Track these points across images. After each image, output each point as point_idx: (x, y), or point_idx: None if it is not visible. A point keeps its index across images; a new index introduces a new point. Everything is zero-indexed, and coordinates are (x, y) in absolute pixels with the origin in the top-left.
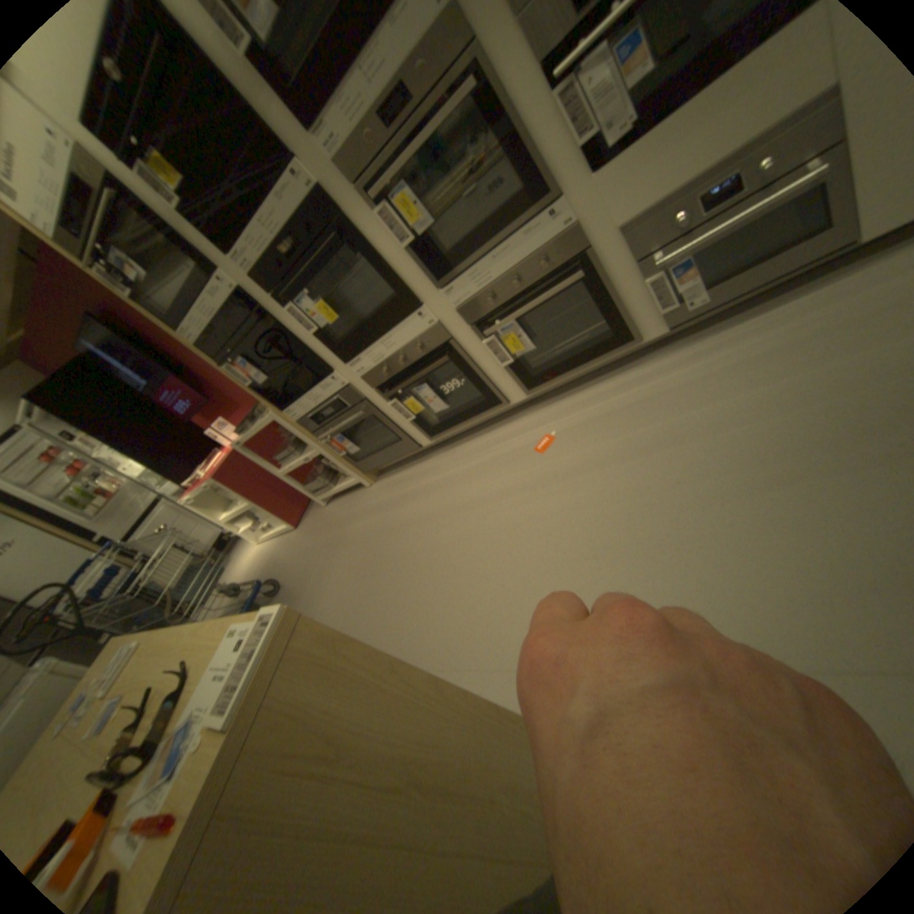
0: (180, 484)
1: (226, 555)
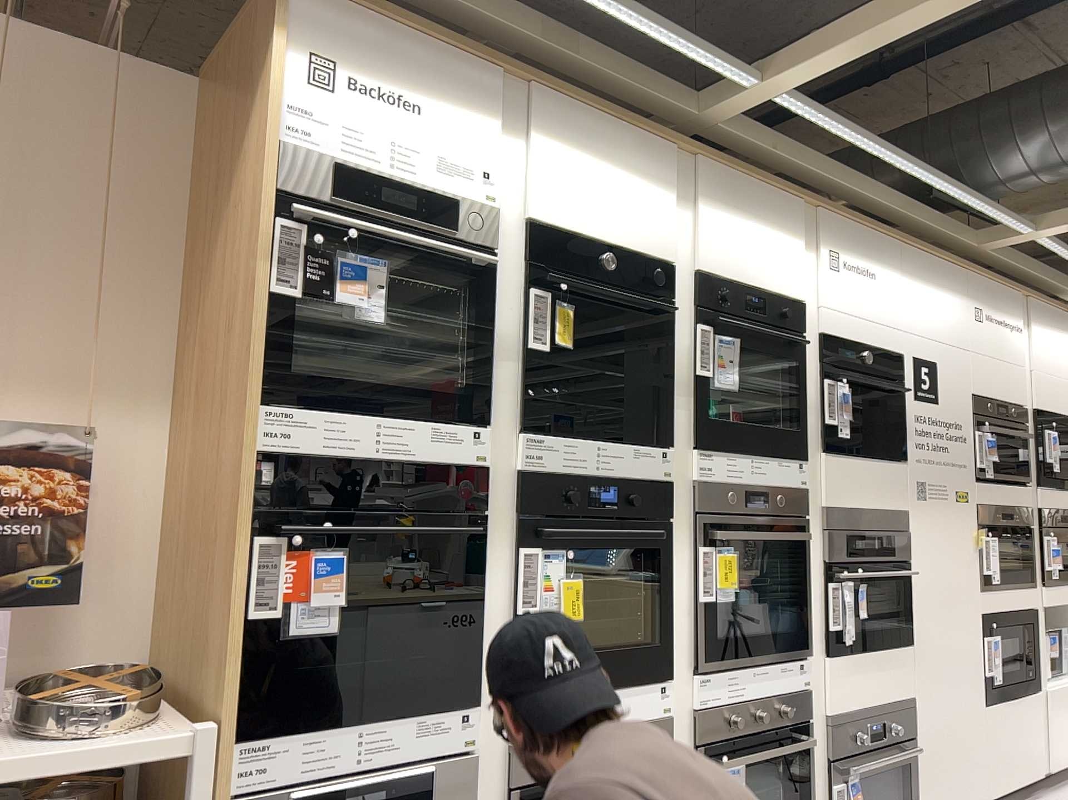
0: None
1: None
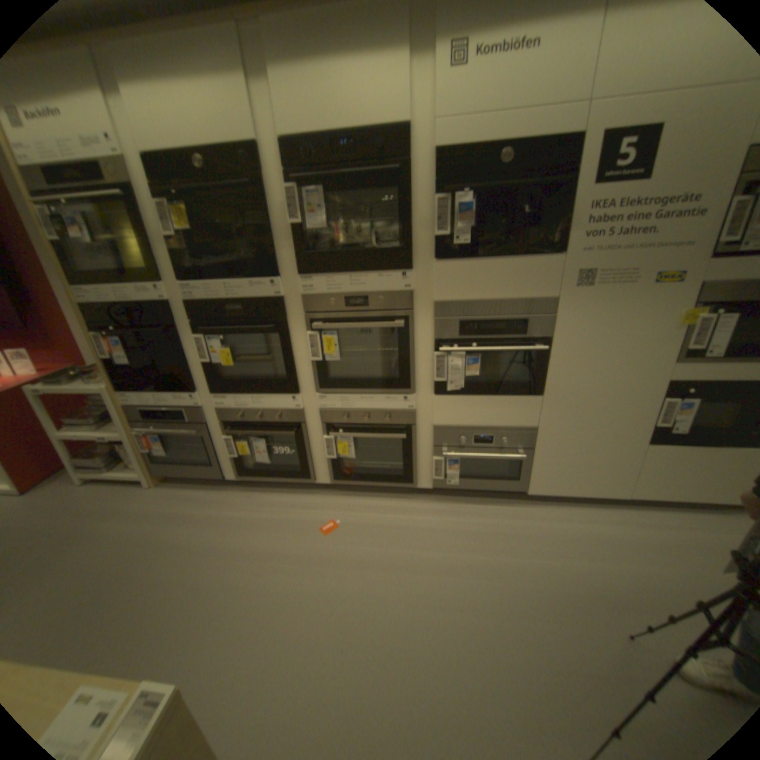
0: None
1: None
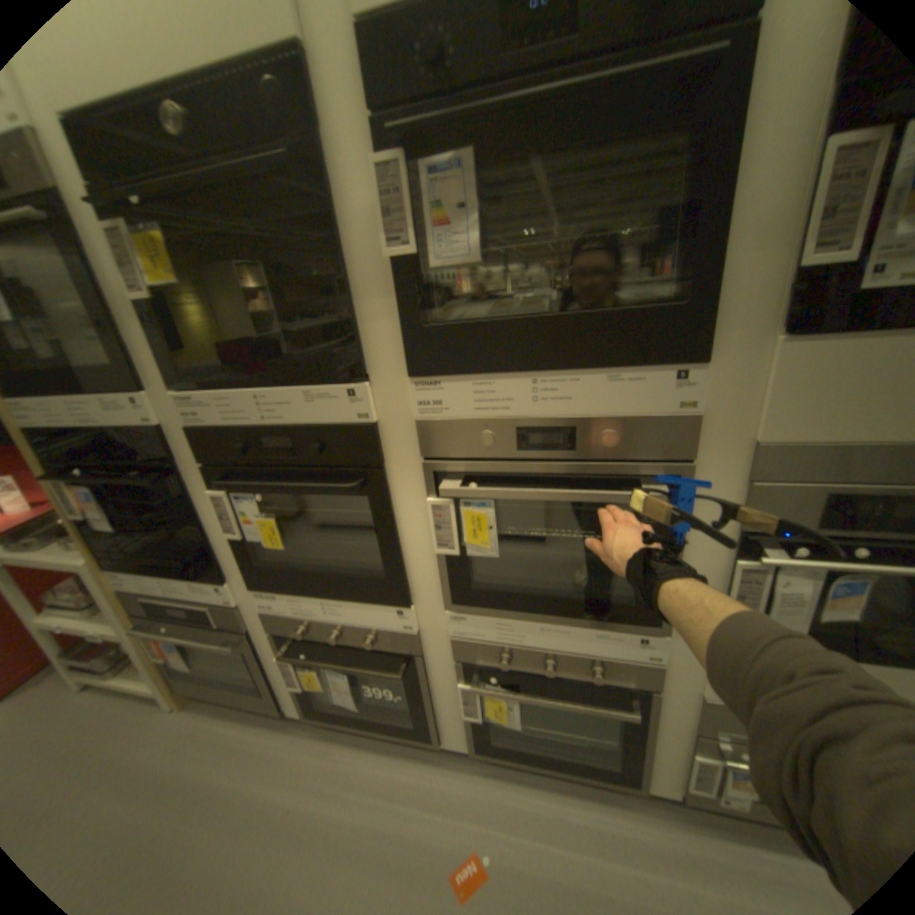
0: None
1: None
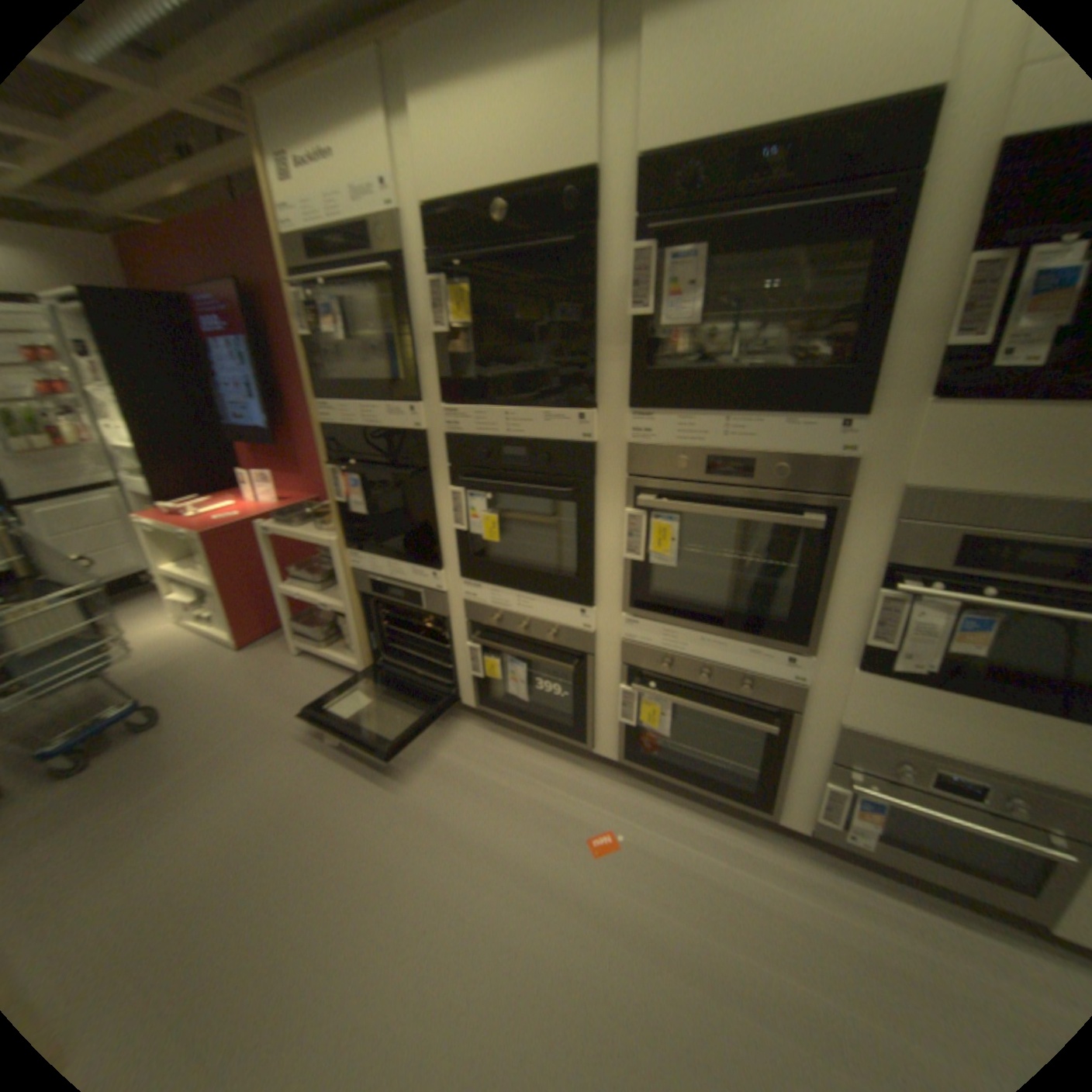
0: (149, 497)
1: (119, 600)
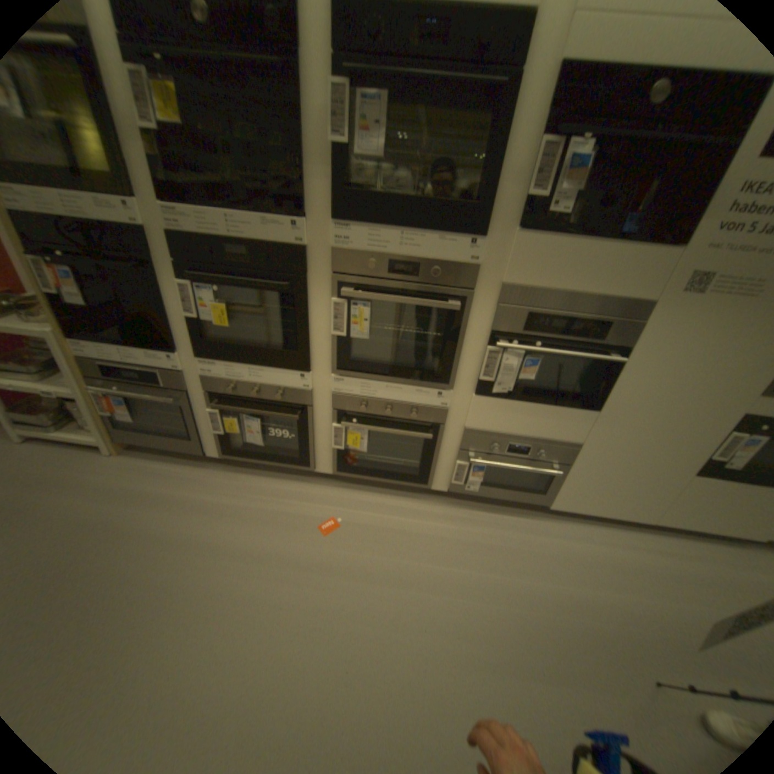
0: None
1: None
